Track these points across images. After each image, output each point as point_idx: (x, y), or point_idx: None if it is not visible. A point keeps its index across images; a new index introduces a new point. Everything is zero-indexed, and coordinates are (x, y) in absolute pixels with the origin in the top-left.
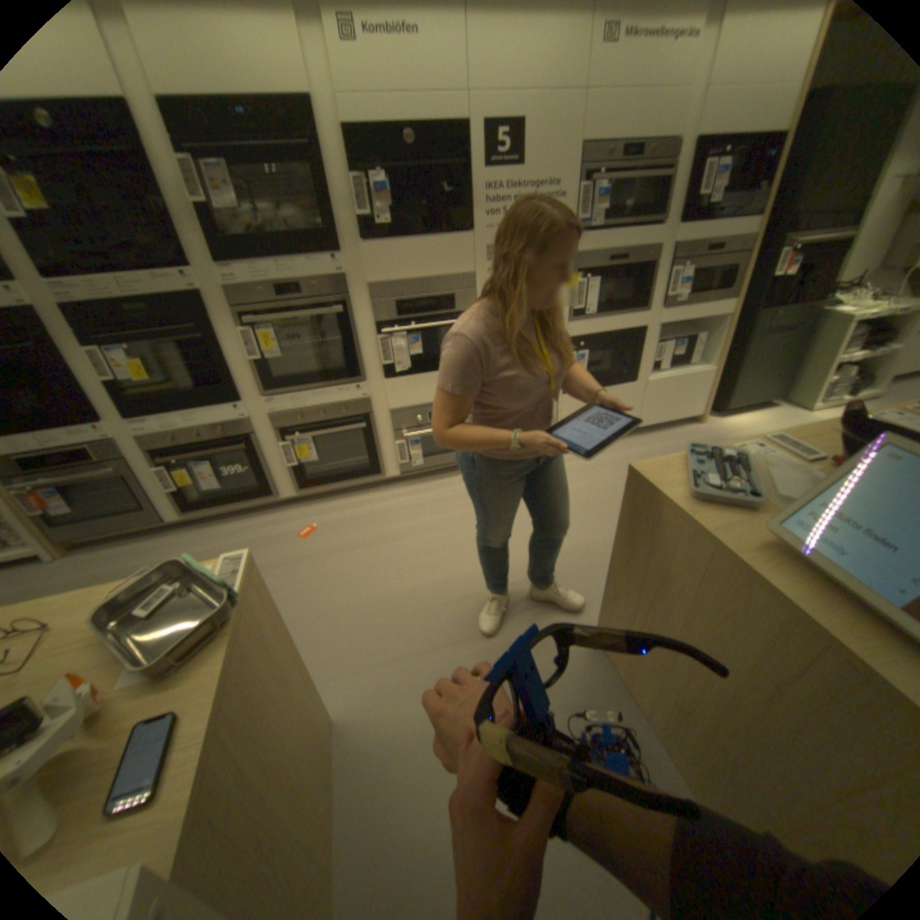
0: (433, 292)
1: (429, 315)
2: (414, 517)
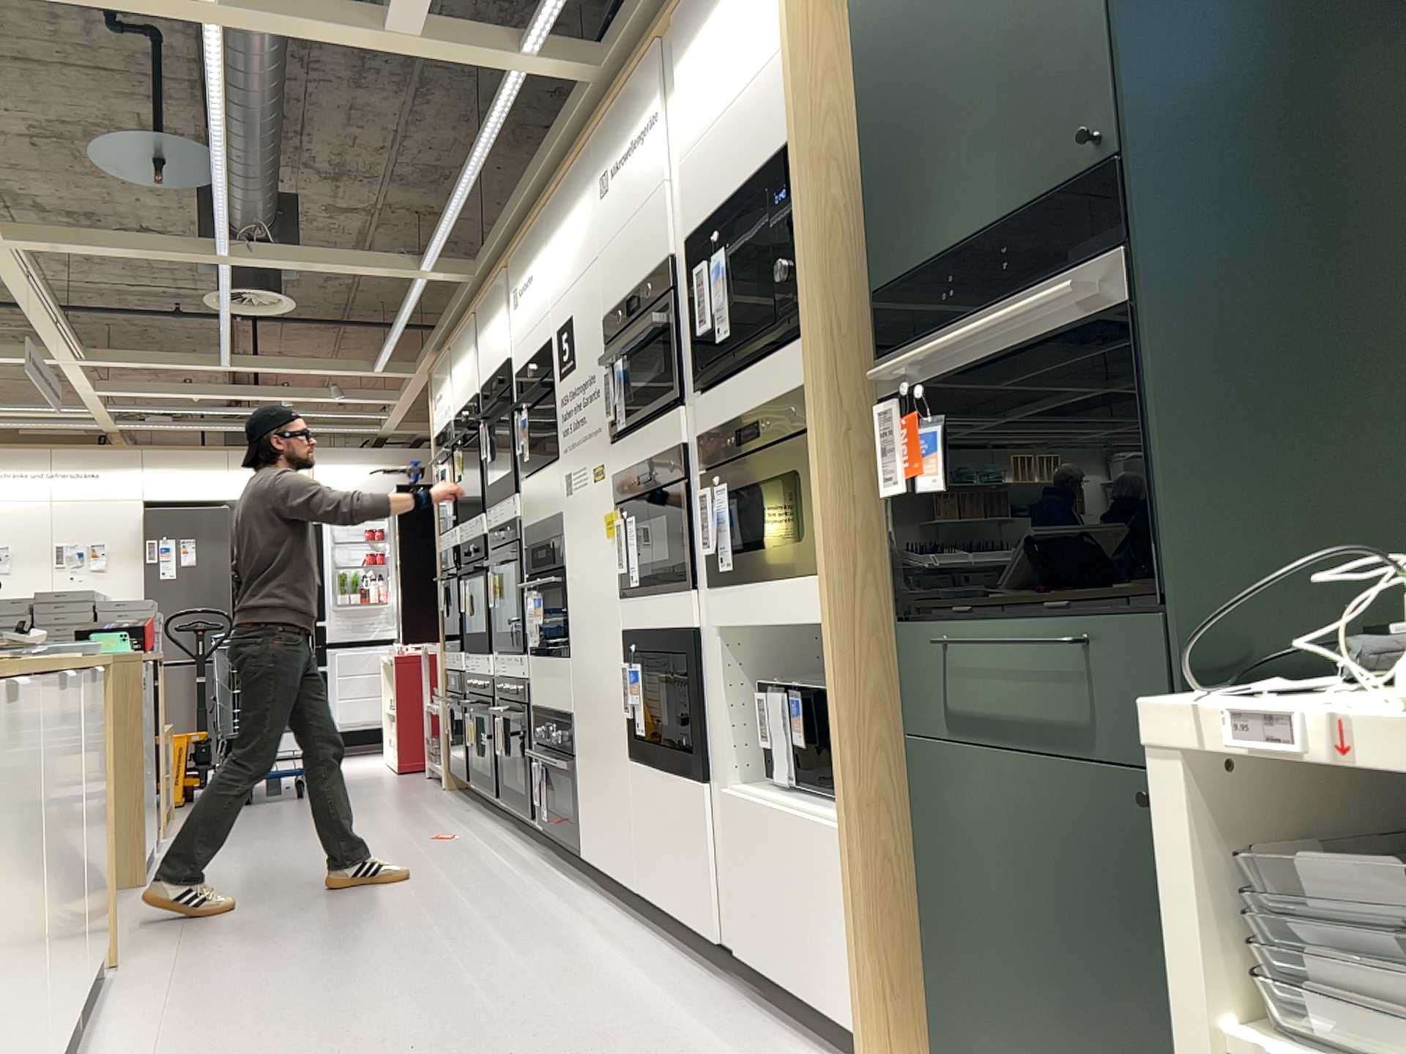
0: (544, 539)
1: (545, 570)
2: (452, 871)
